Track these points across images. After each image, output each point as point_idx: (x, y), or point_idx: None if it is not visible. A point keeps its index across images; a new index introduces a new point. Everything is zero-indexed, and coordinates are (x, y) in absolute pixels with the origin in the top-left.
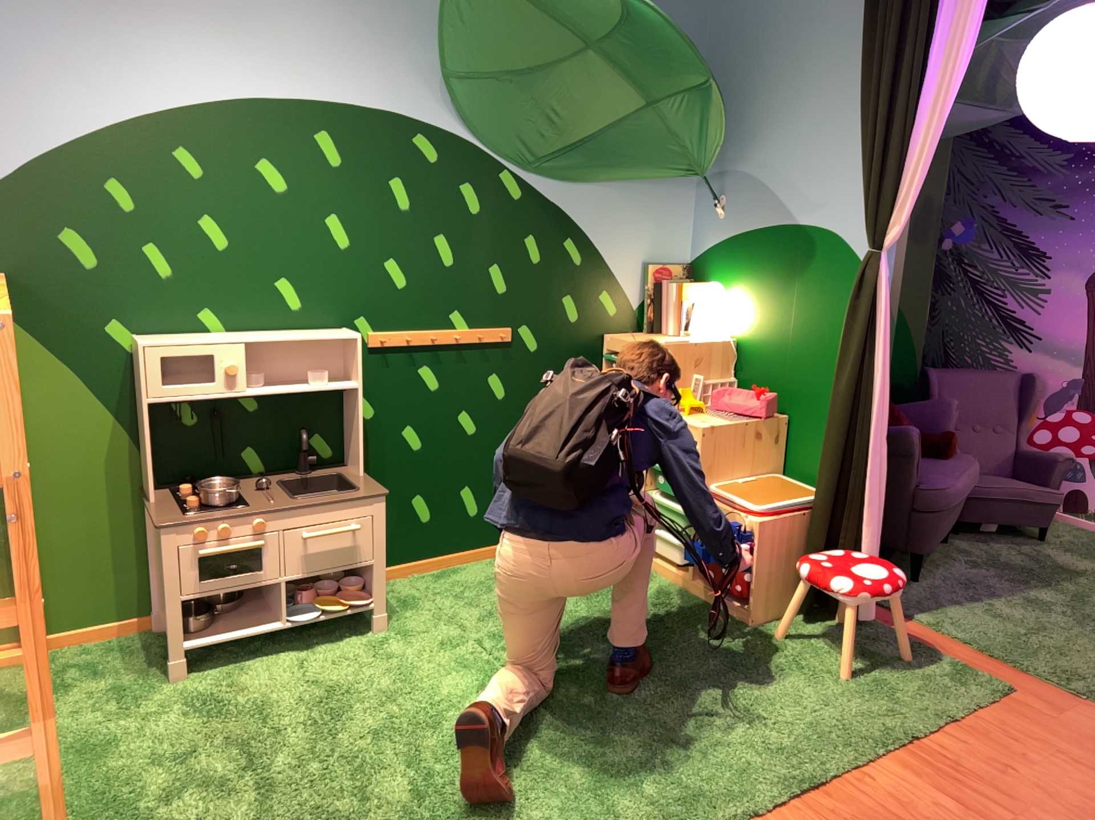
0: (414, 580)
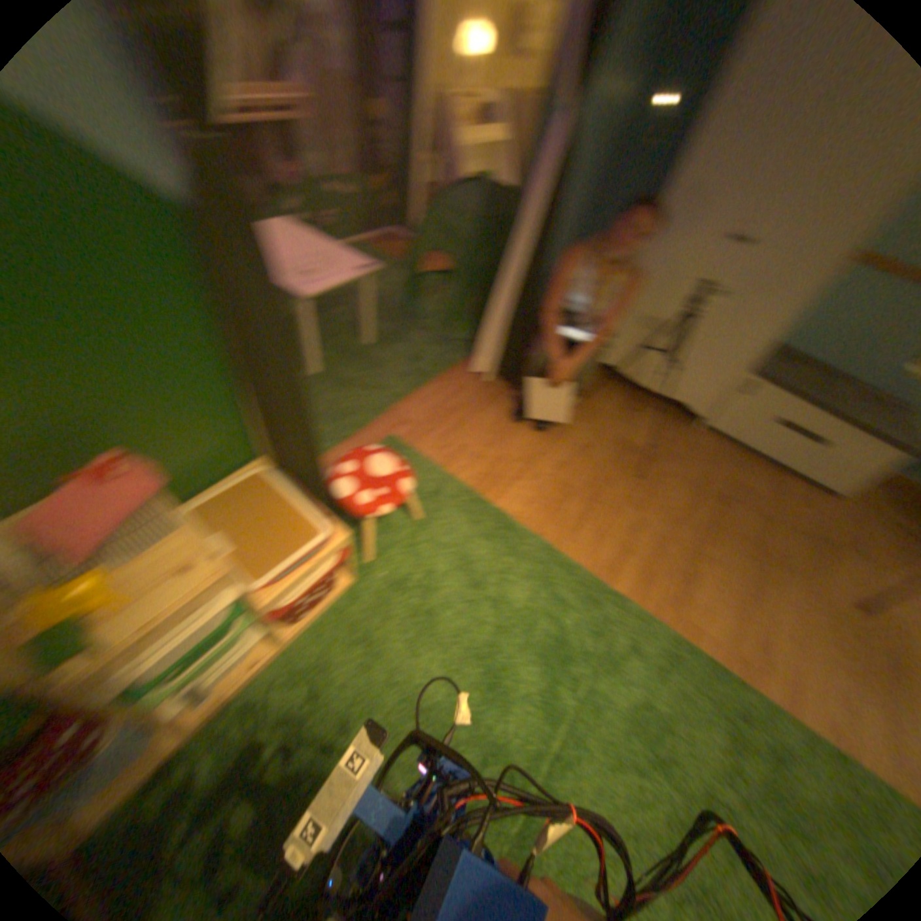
0: None
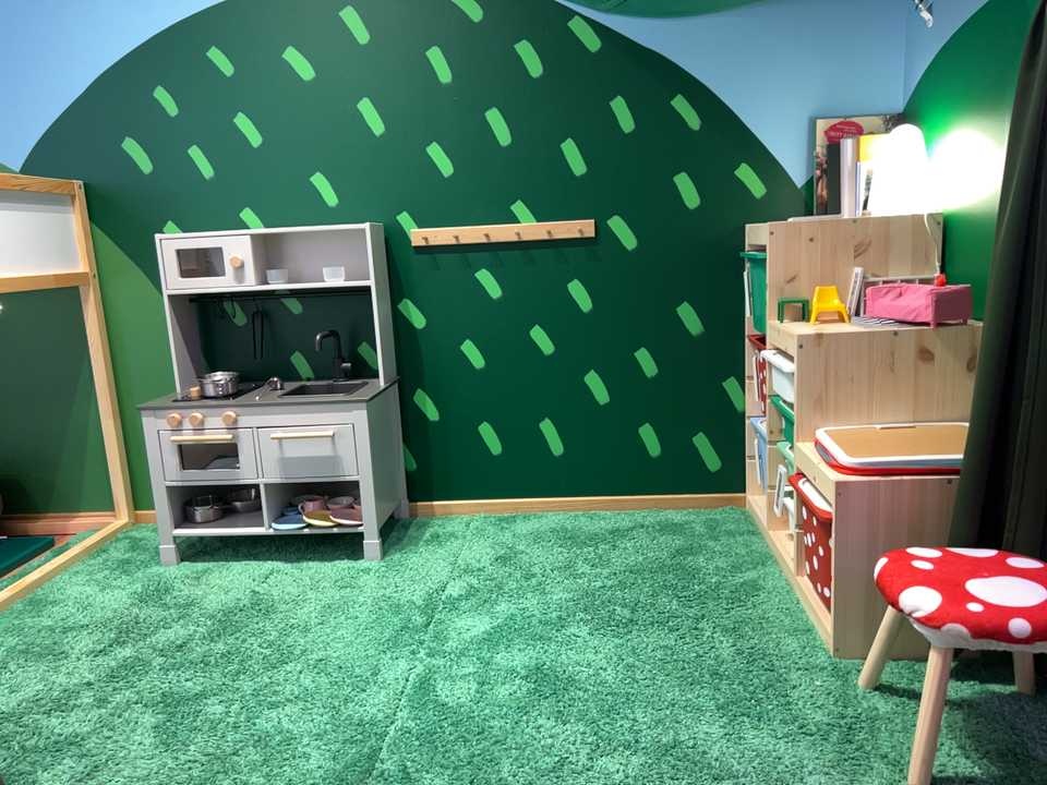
0: (471, 523)
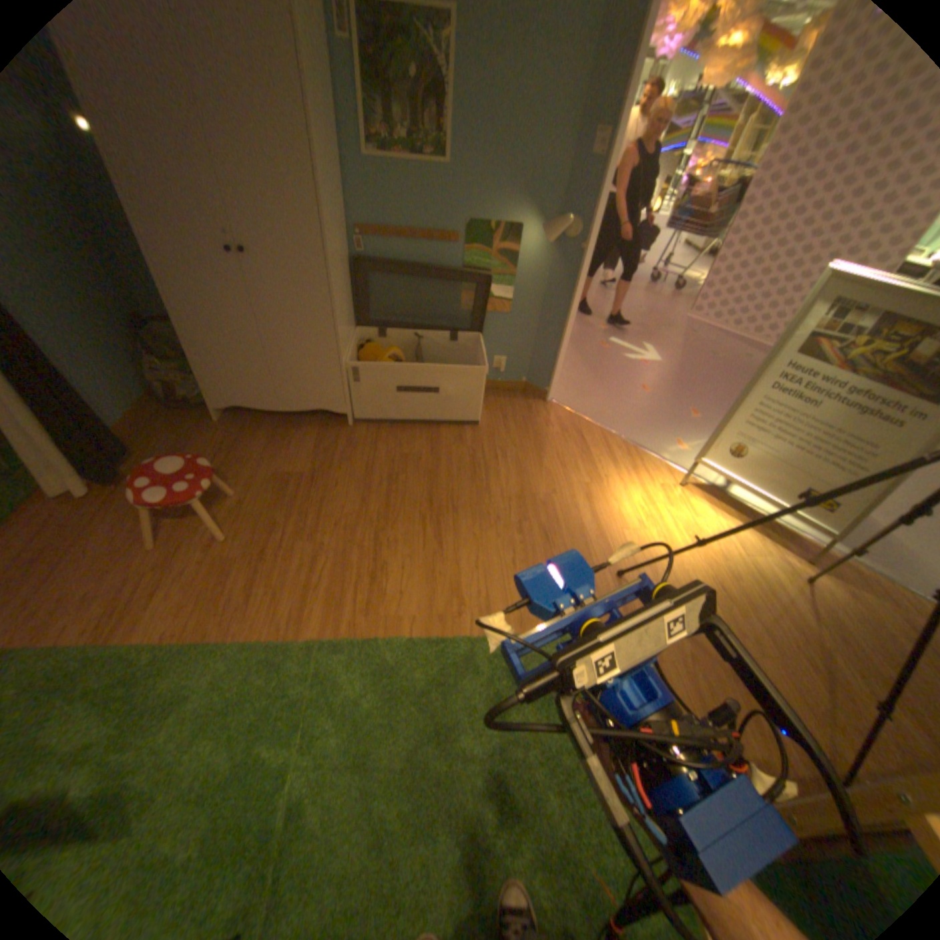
0: None
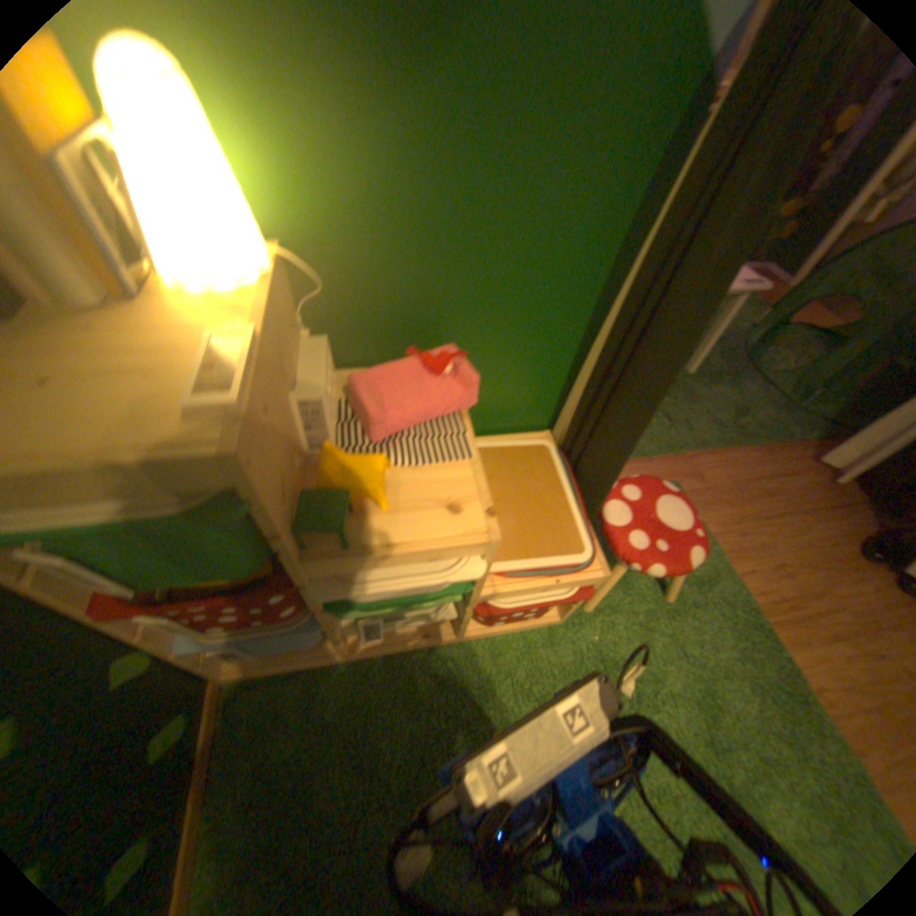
0: None
